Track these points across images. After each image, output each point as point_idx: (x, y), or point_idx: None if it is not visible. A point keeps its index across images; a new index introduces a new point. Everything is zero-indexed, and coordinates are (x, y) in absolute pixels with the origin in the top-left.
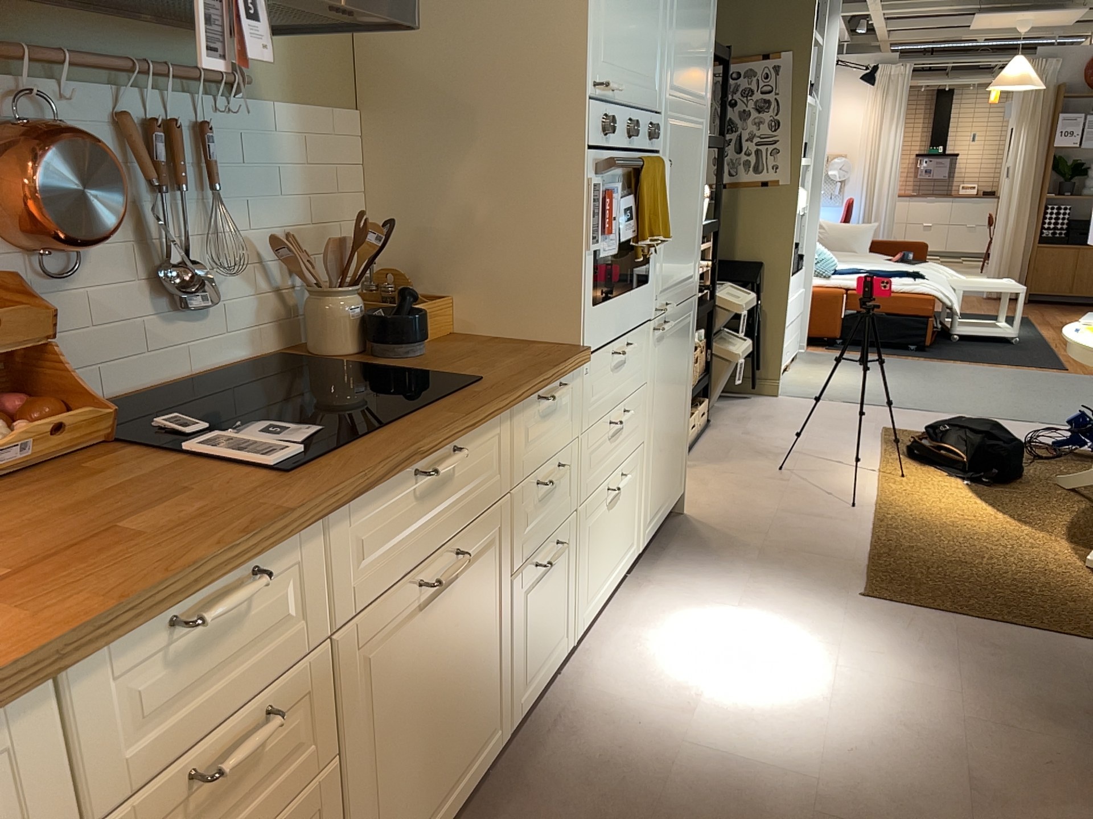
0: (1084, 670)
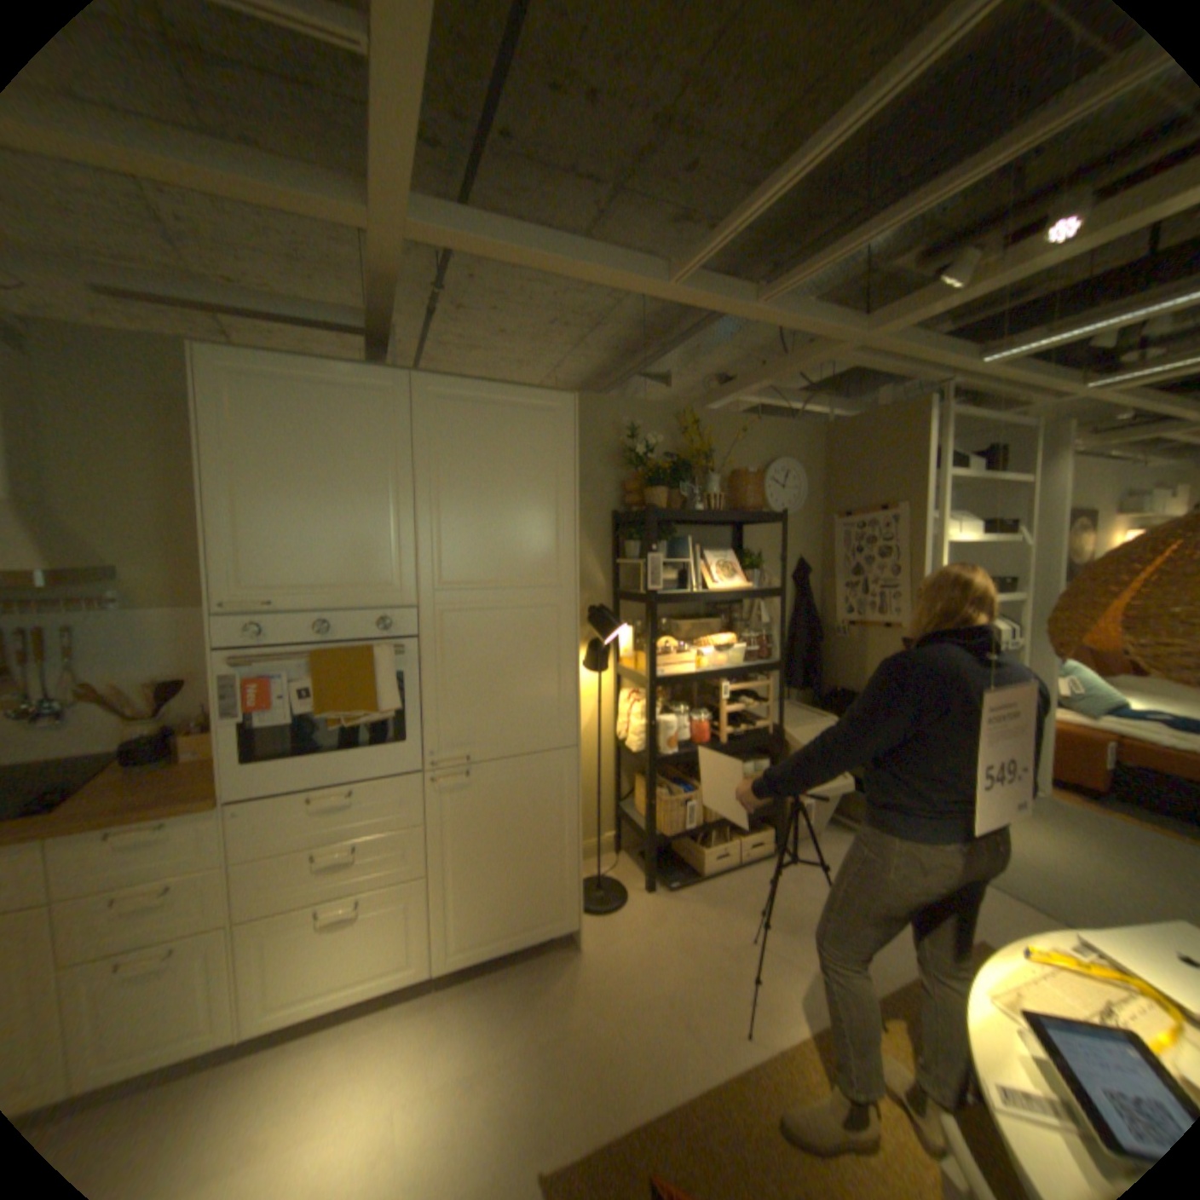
0: None
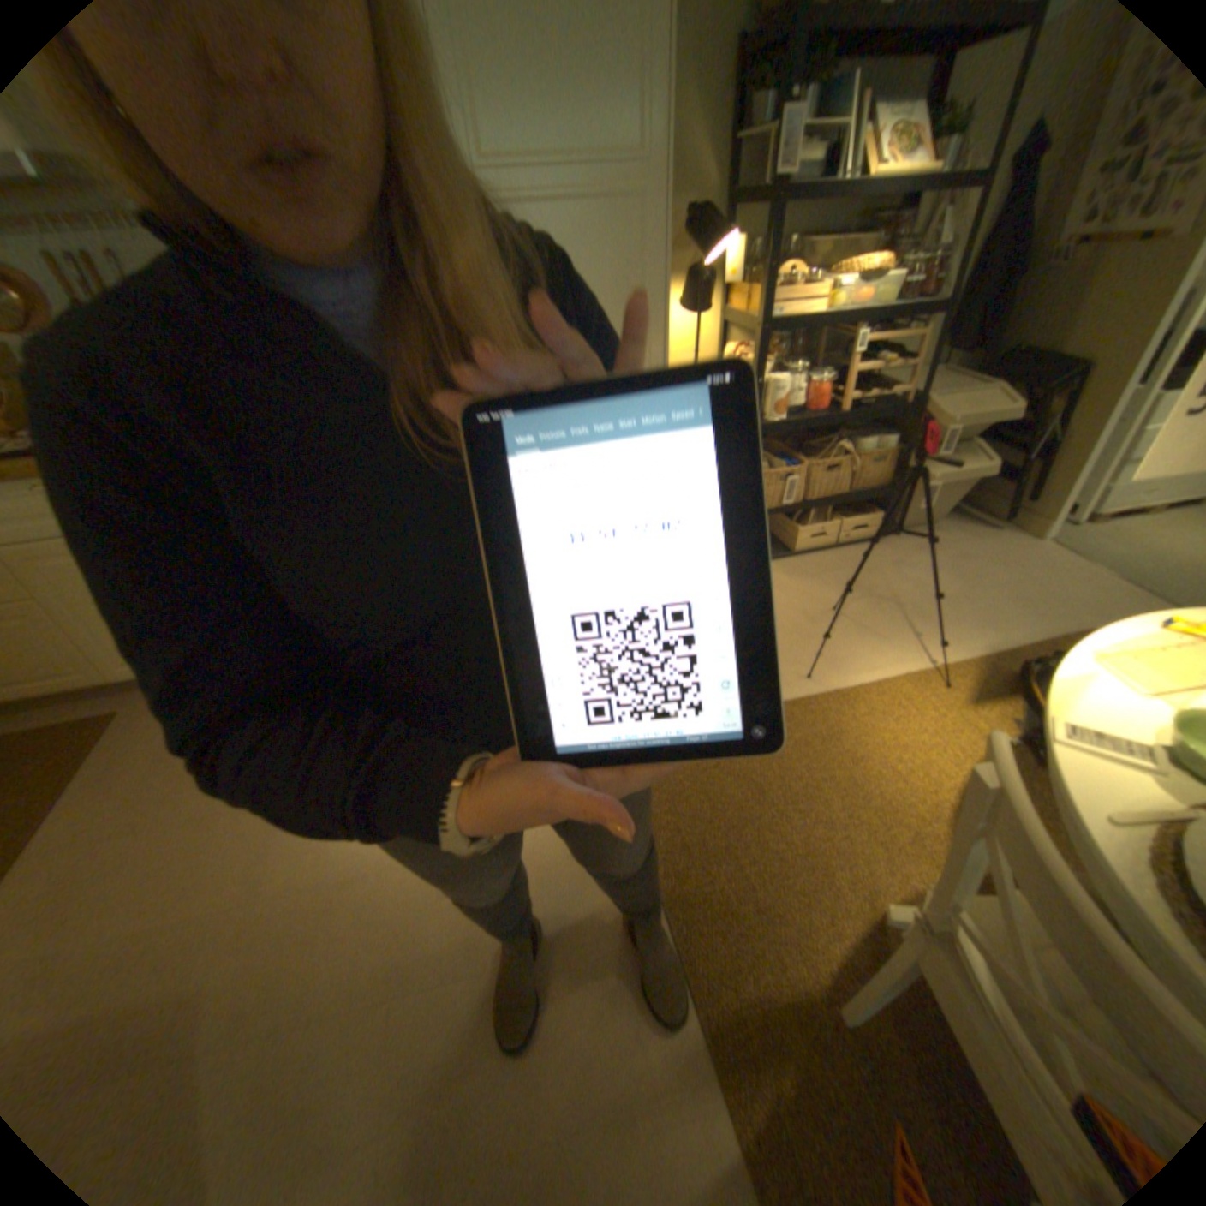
0: (598, 949)
